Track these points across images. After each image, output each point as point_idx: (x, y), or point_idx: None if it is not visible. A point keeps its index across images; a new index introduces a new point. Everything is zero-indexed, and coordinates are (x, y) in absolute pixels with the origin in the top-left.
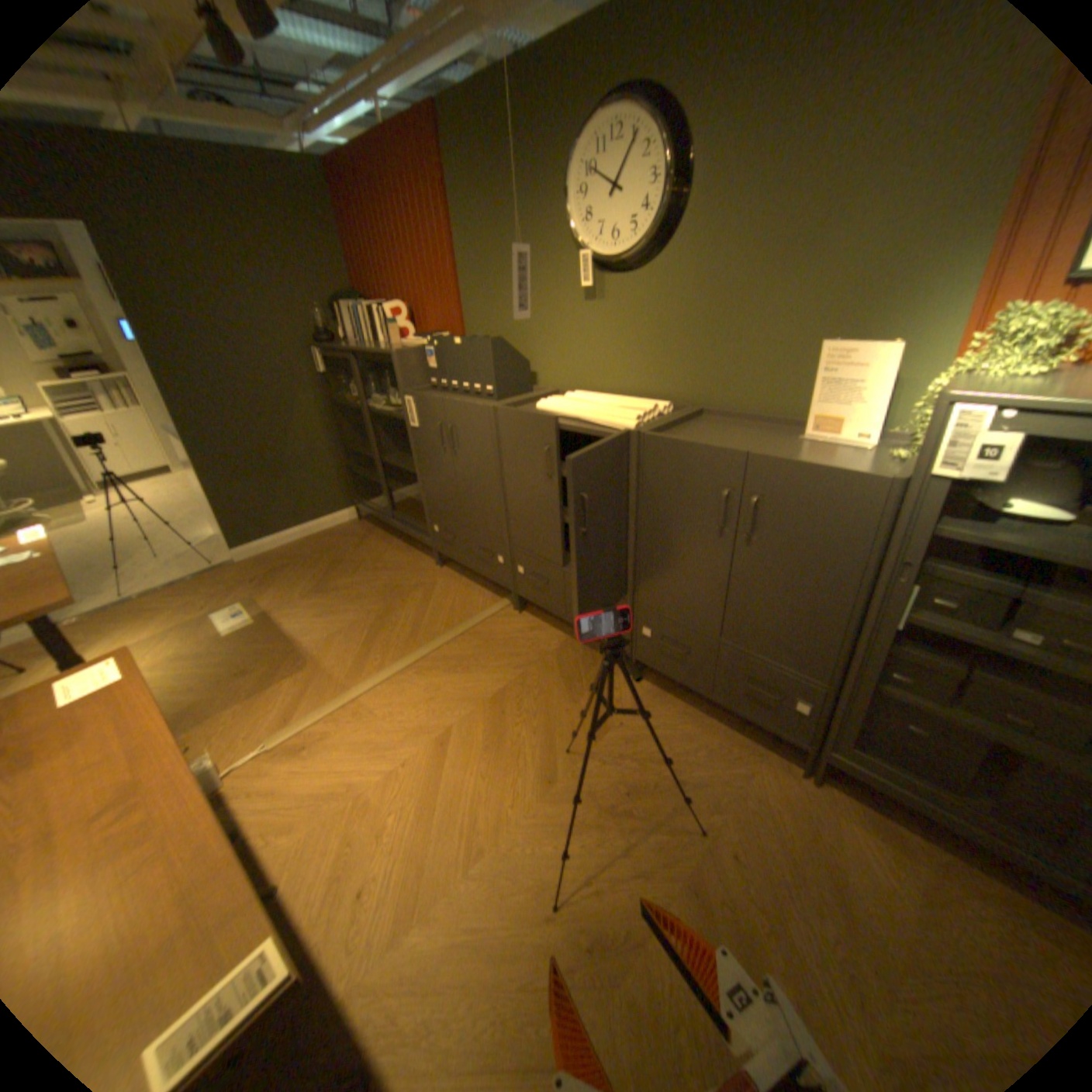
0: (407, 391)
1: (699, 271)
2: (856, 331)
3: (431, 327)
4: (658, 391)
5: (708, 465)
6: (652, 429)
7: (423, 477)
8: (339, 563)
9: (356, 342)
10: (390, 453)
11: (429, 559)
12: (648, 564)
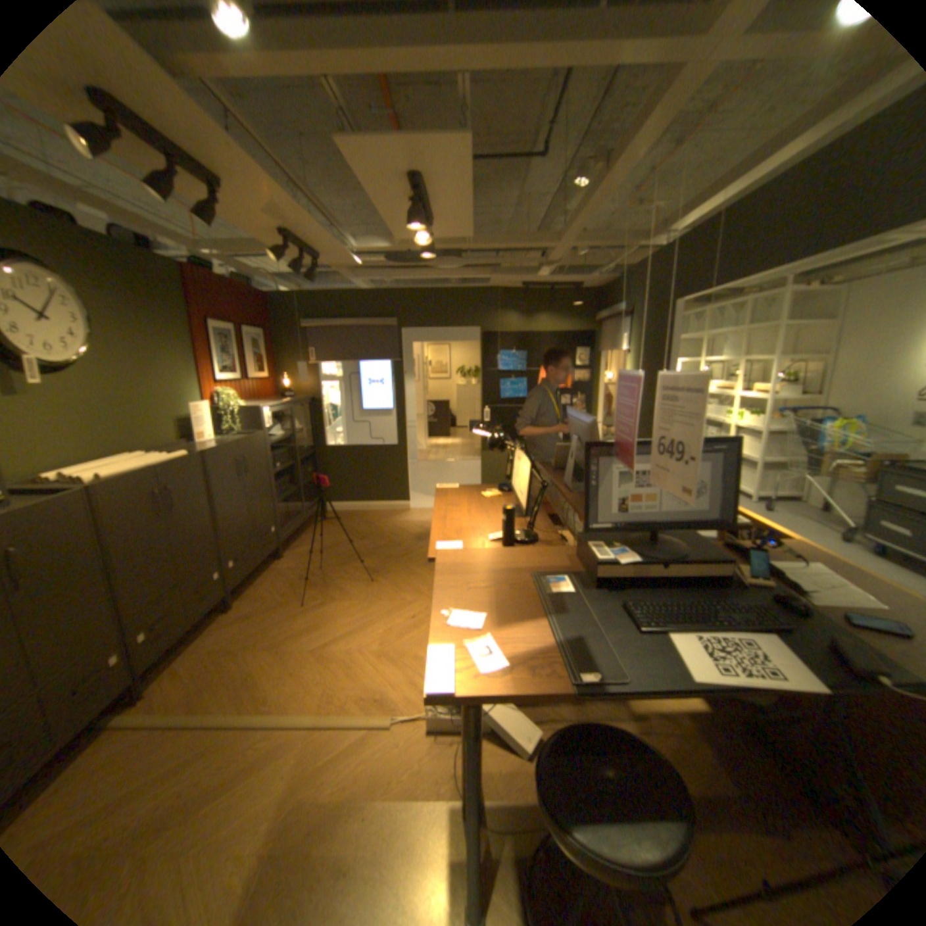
0: None
1: (107, 376)
2: (178, 401)
3: None
4: (100, 454)
5: (230, 452)
6: (197, 450)
7: None
8: None
9: None
10: None
11: None
12: (223, 521)
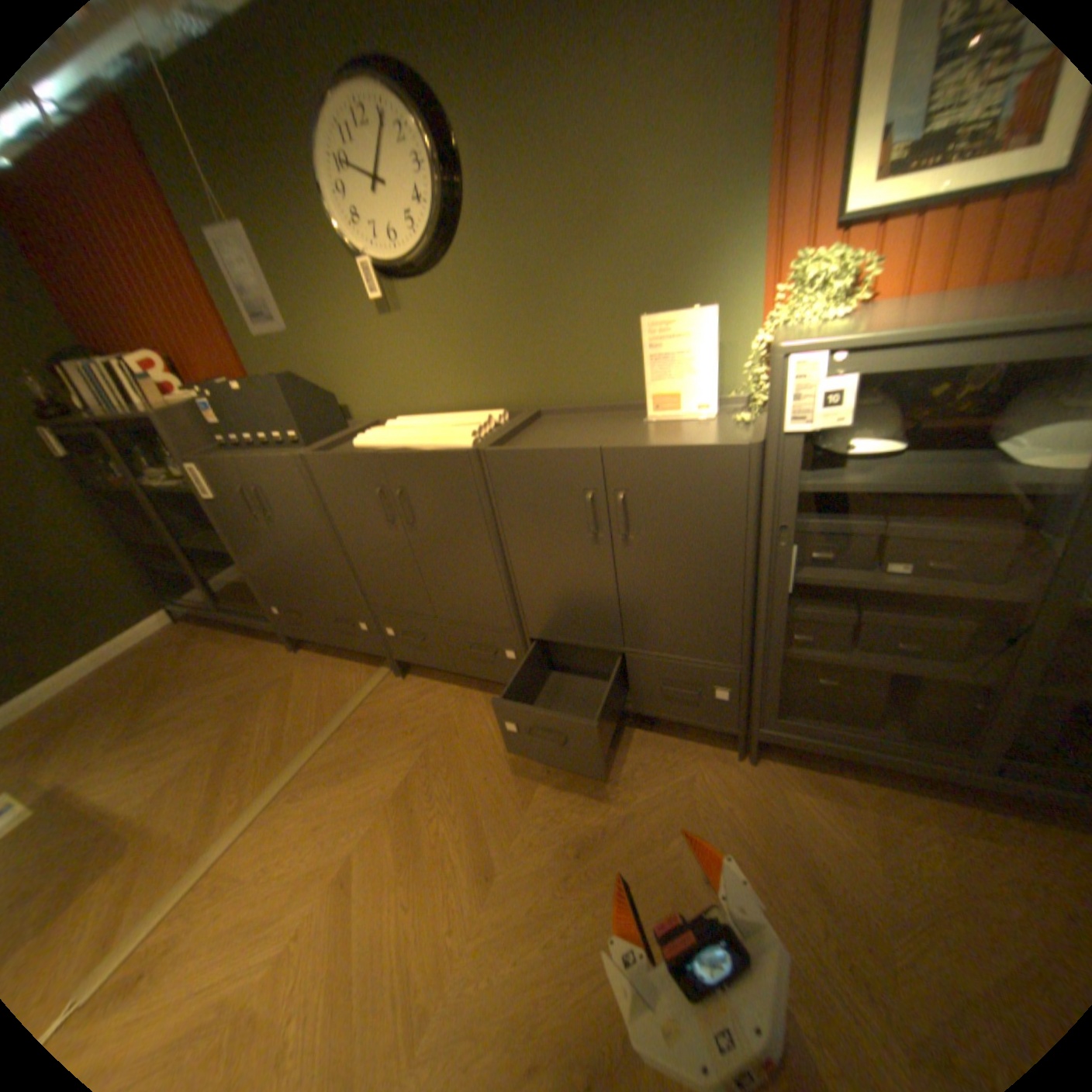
0: (183, 457)
1: (494, 264)
2: (666, 304)
3: (198, 375)
4: (486, 401)
5: (561, 471)
6: (490, 444)
7: (237, 556)
8: (153, 687)
9: (99, 409)
10: (188, 535)
11: (275, 646)
12: (527, 591)
